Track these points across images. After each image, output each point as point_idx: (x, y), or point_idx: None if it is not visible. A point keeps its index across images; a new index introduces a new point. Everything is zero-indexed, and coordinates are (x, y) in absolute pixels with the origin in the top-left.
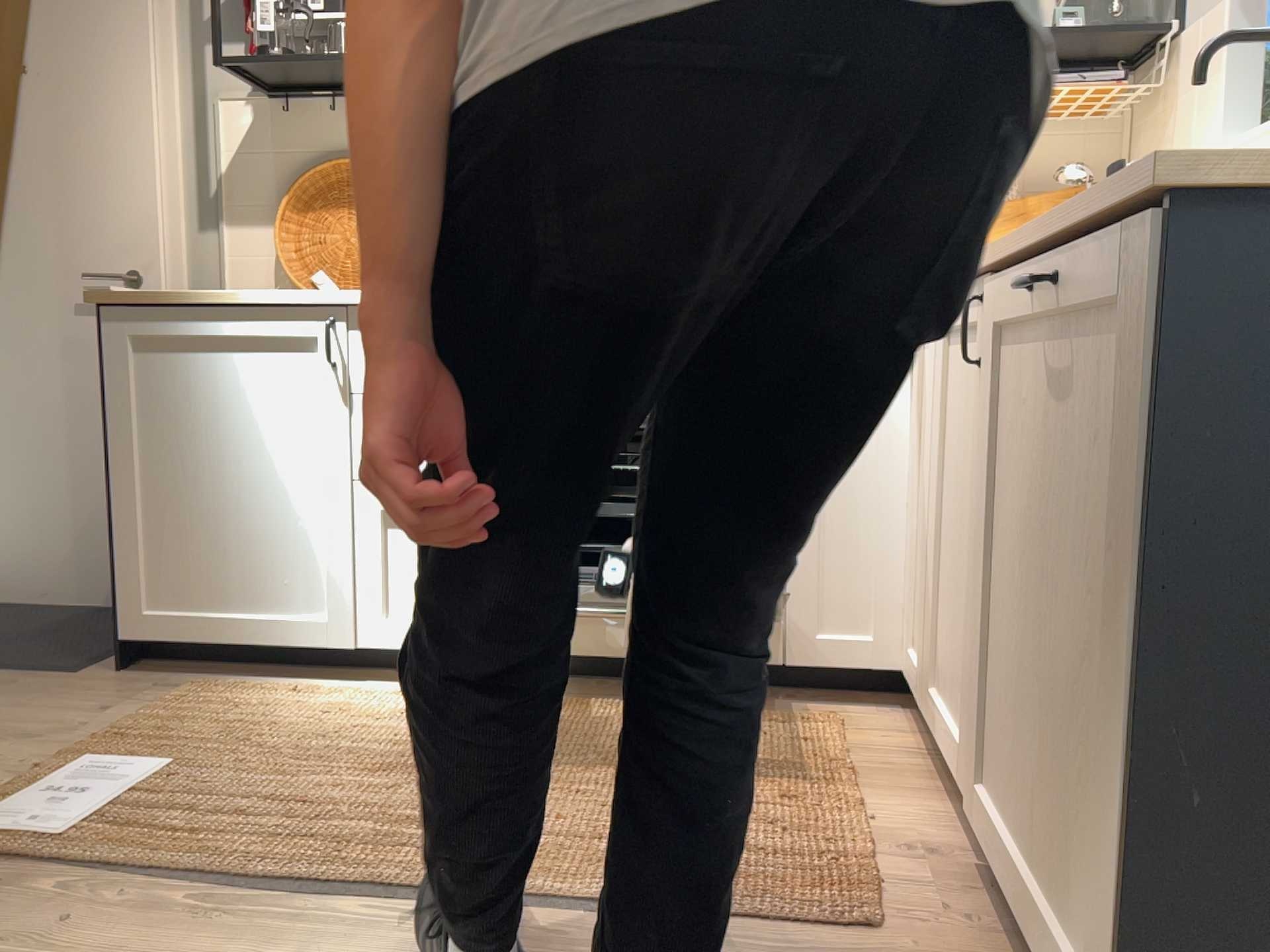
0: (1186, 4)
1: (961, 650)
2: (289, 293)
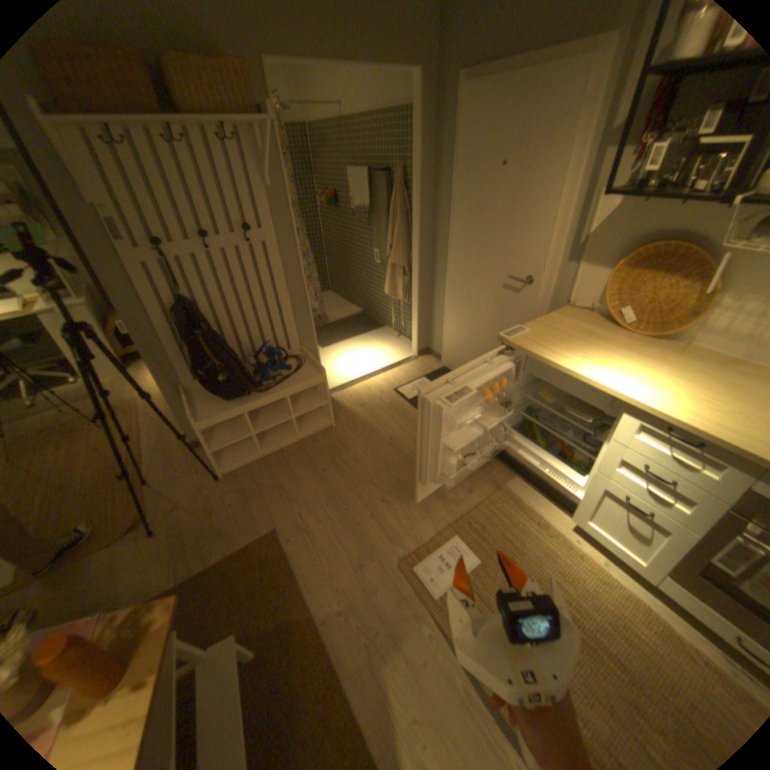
0: None
1: None
2: (597, 373)
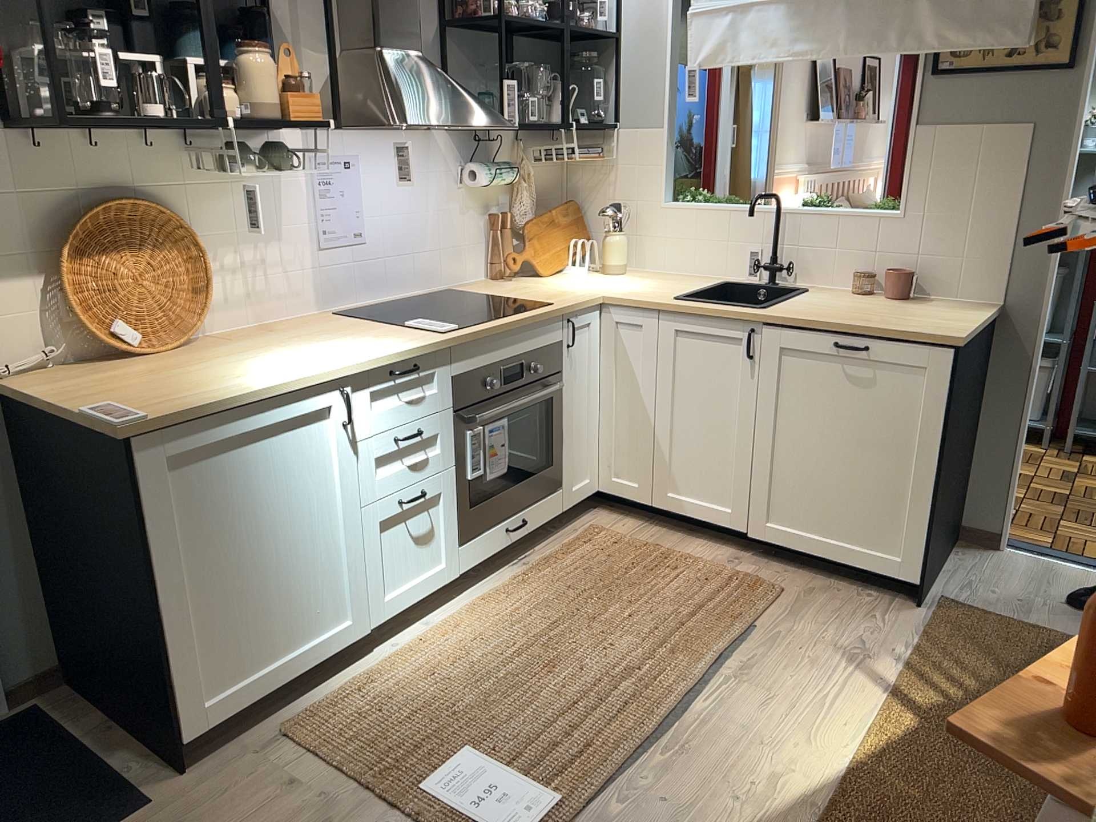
0: (624, 114)
1: (708, 473)
2: (289, 373)
